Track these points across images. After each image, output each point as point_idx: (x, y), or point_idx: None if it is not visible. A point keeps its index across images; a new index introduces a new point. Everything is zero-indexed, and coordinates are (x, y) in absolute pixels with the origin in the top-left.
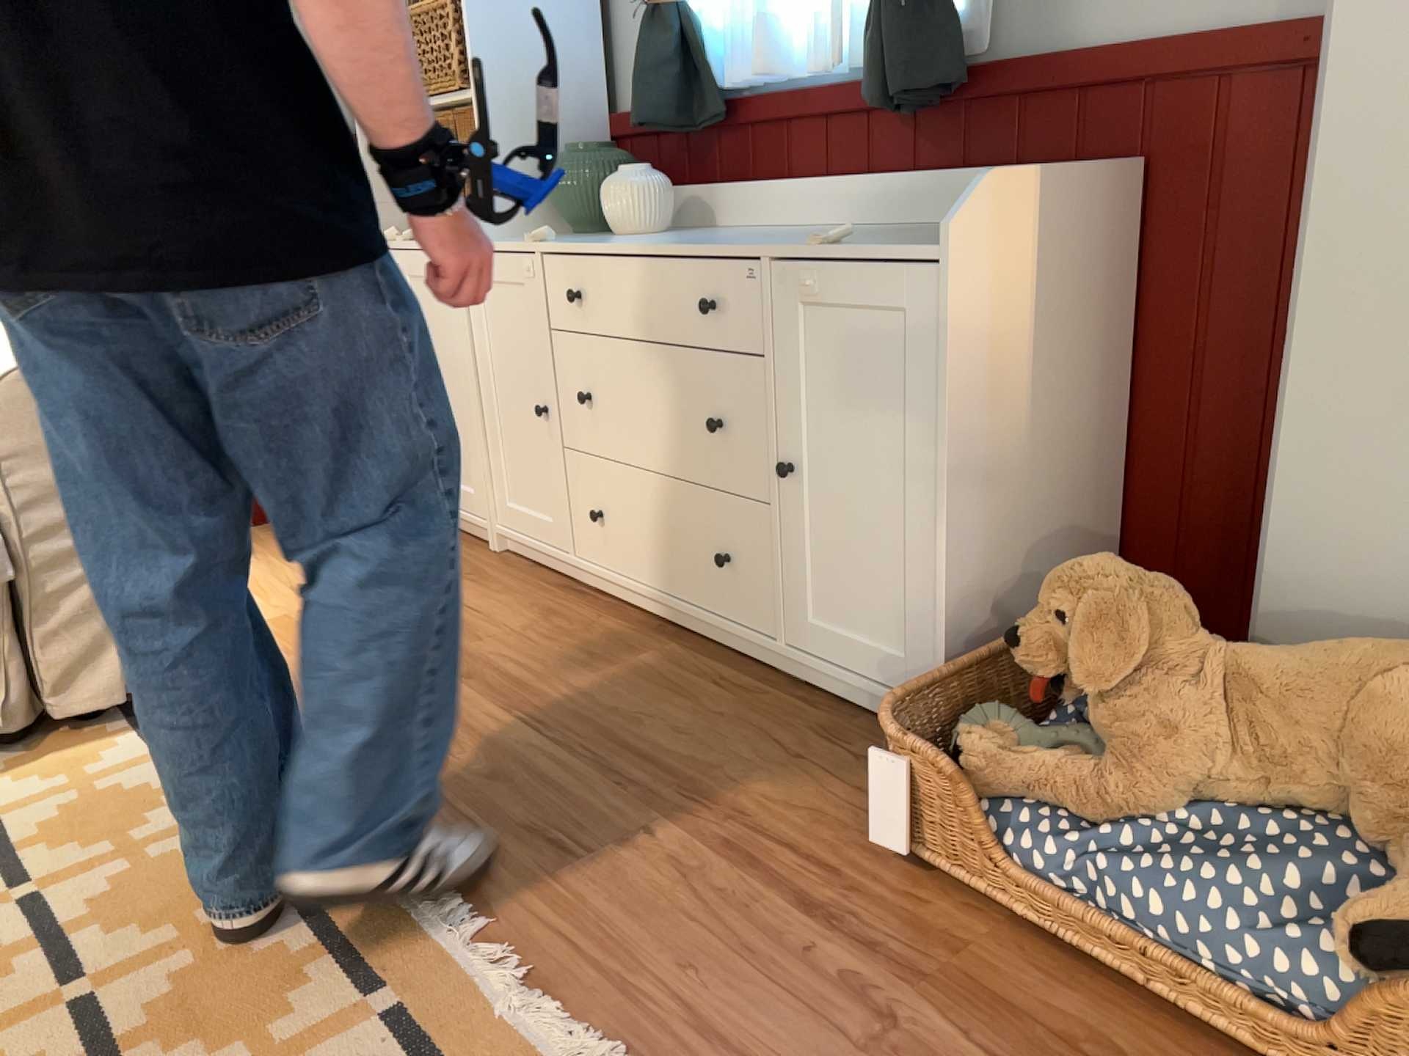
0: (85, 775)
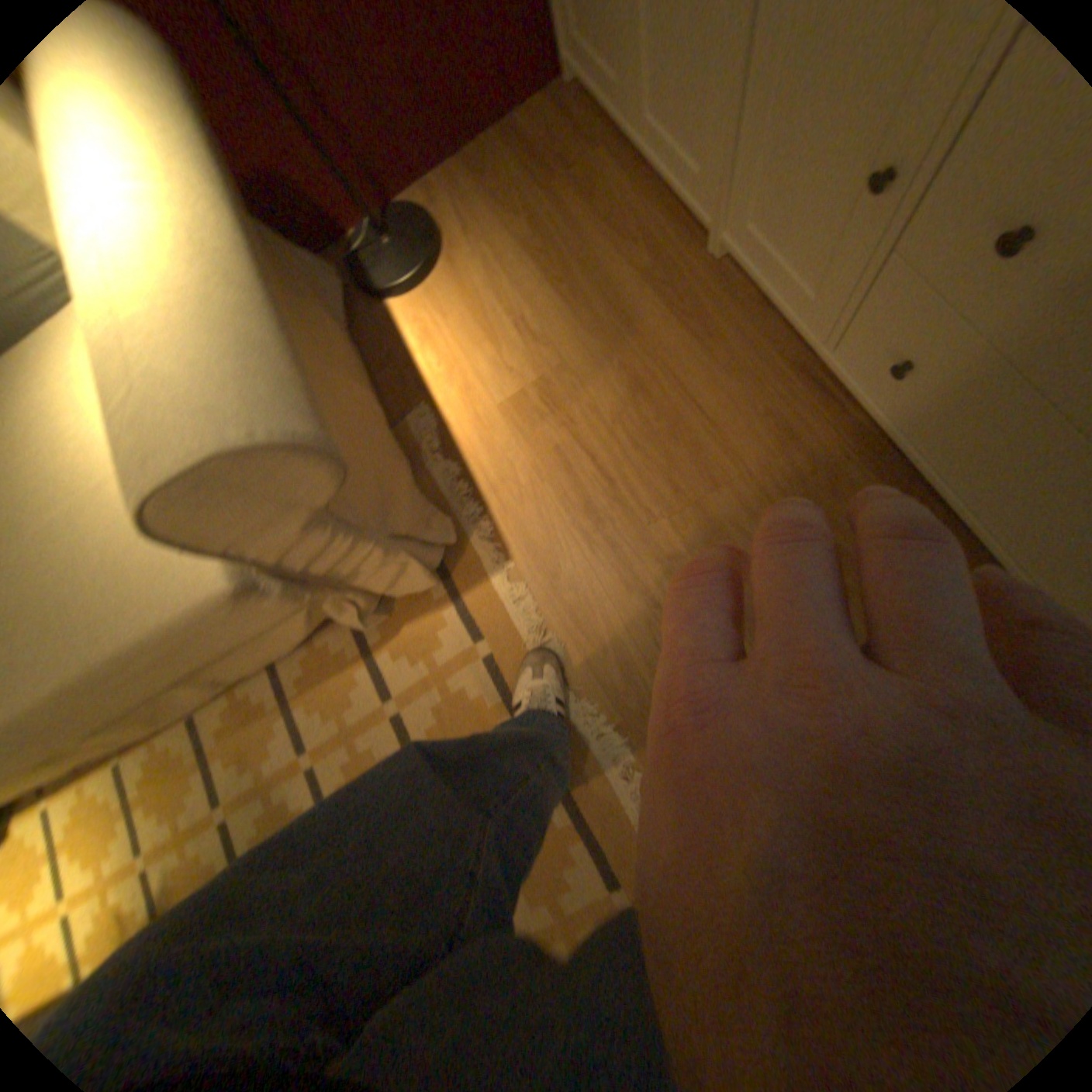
0: (437, 670)
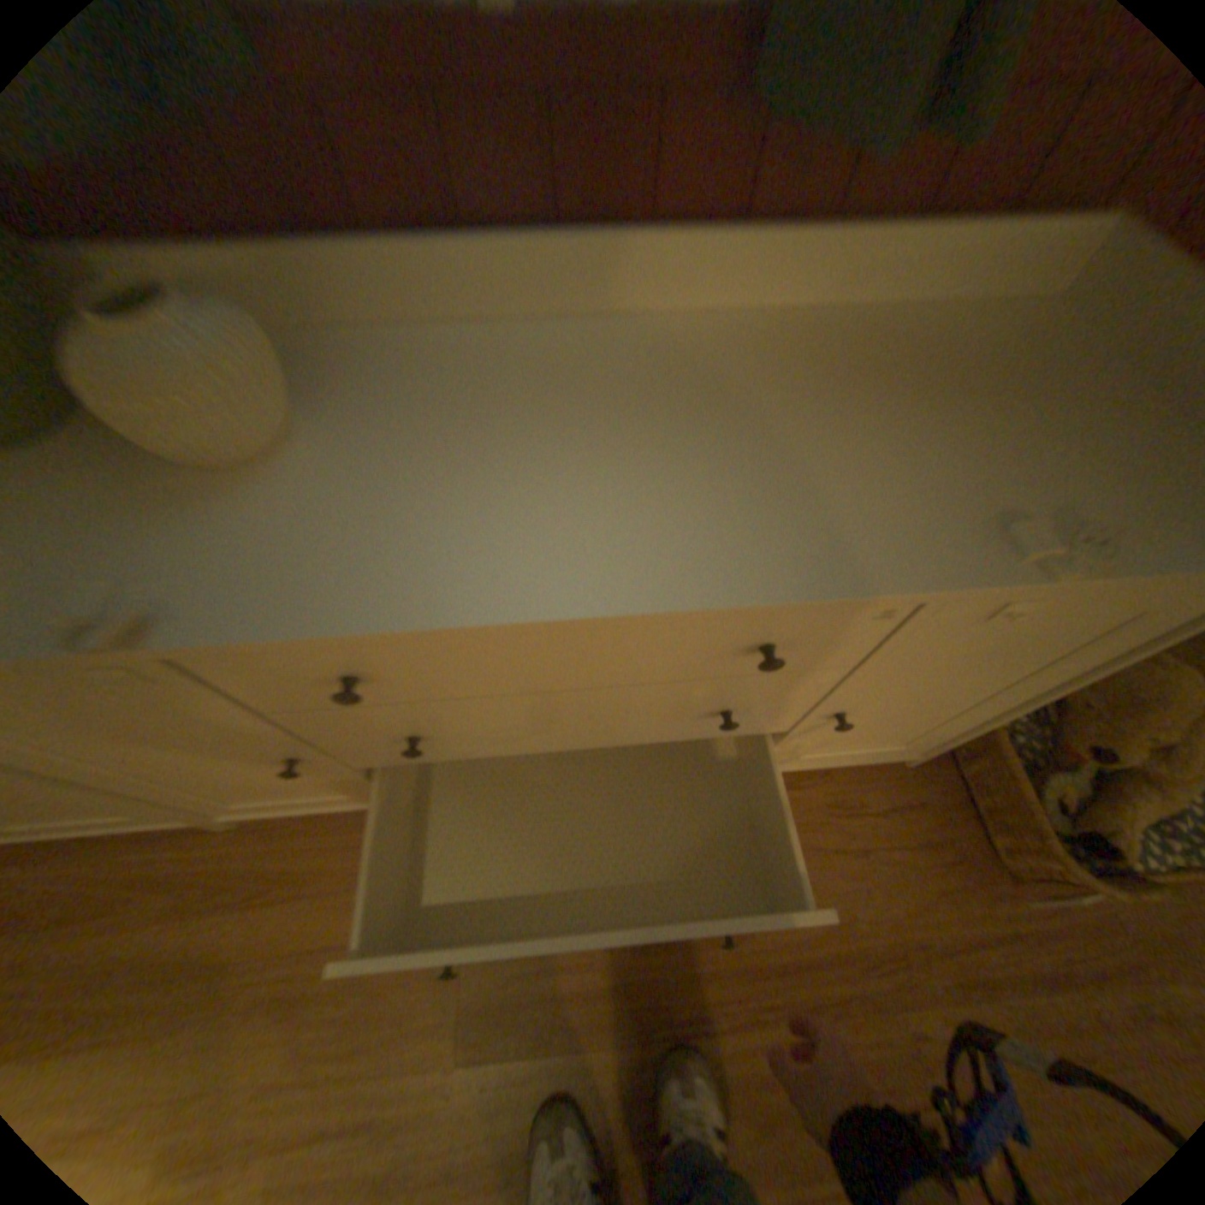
0: None
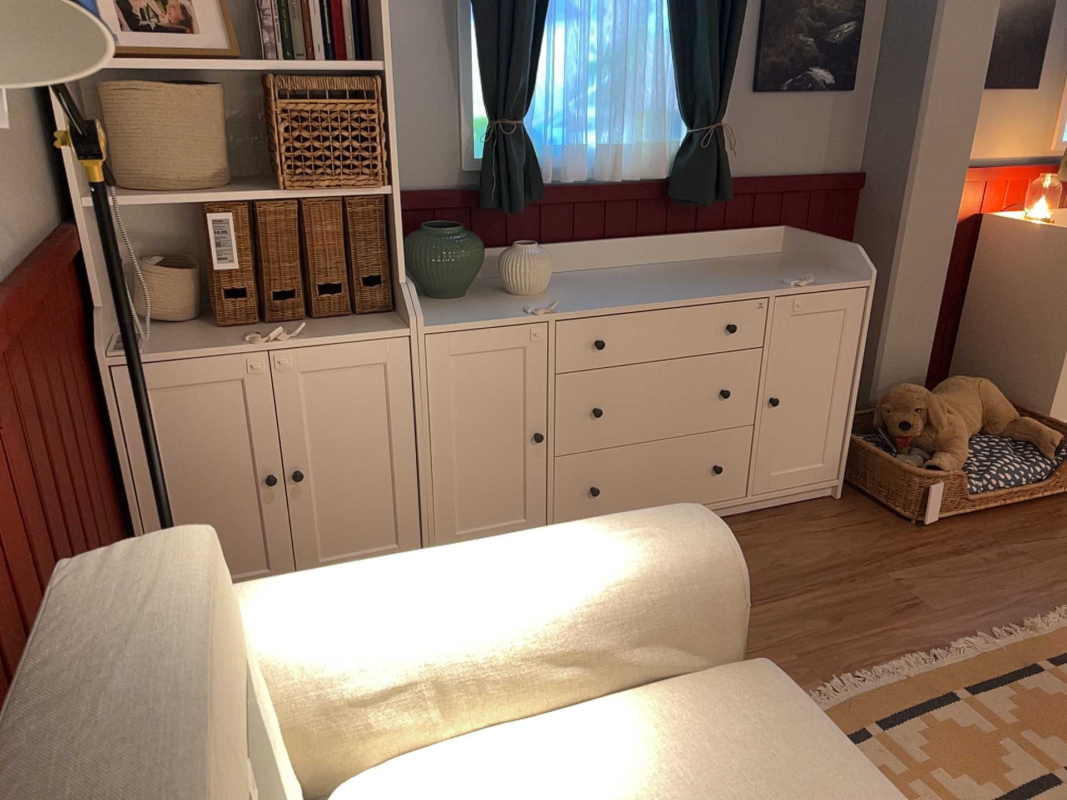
0: None
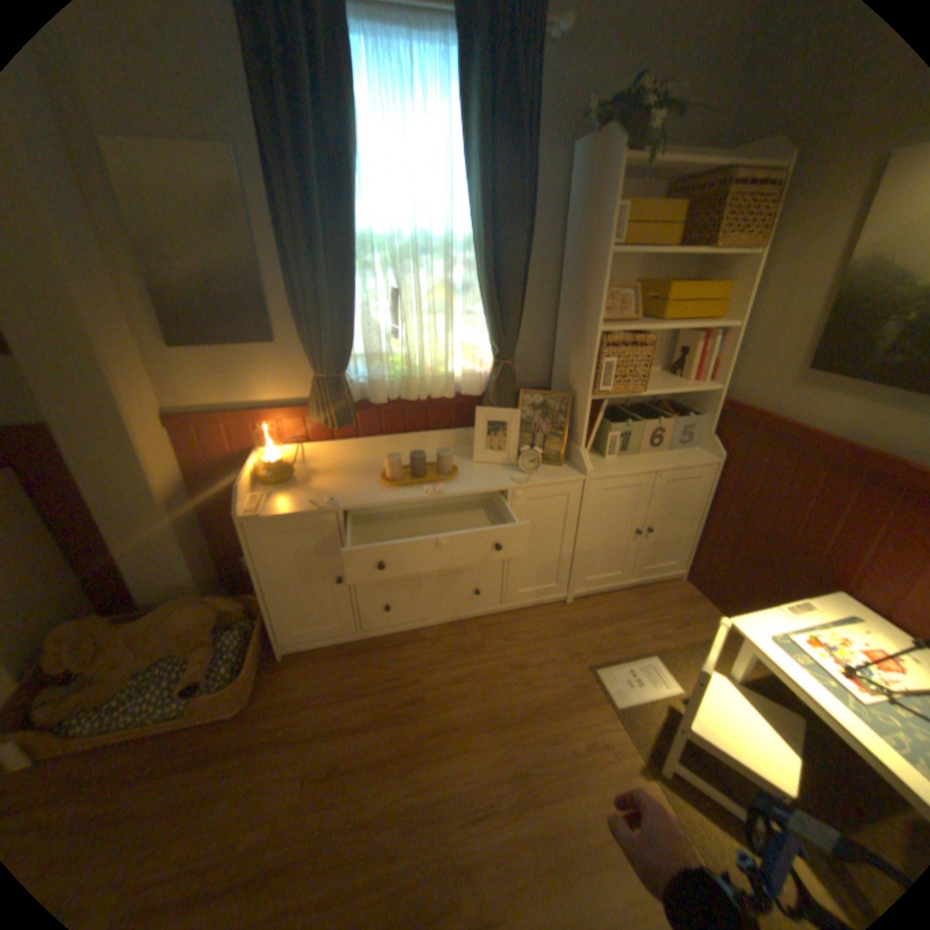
0: None
